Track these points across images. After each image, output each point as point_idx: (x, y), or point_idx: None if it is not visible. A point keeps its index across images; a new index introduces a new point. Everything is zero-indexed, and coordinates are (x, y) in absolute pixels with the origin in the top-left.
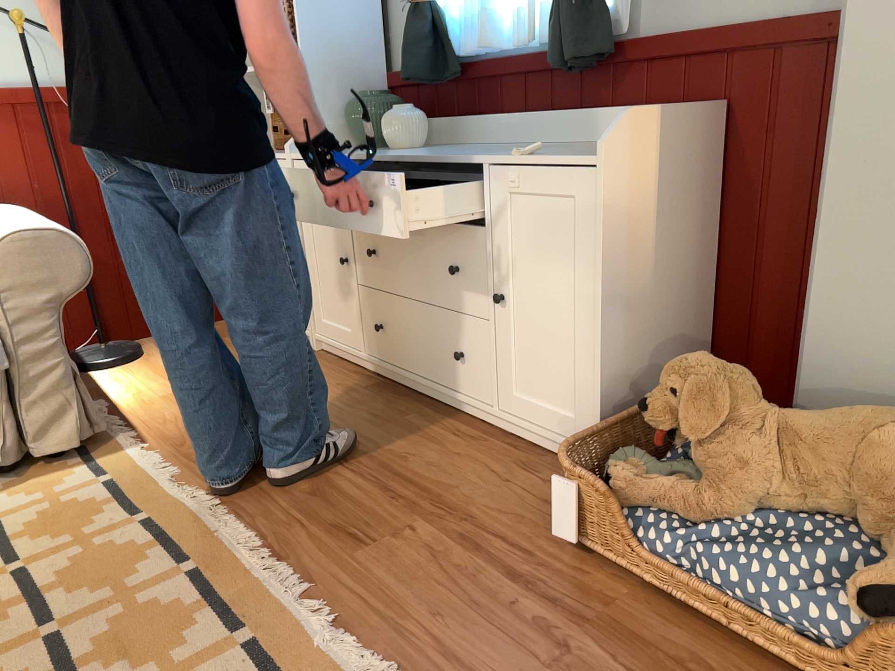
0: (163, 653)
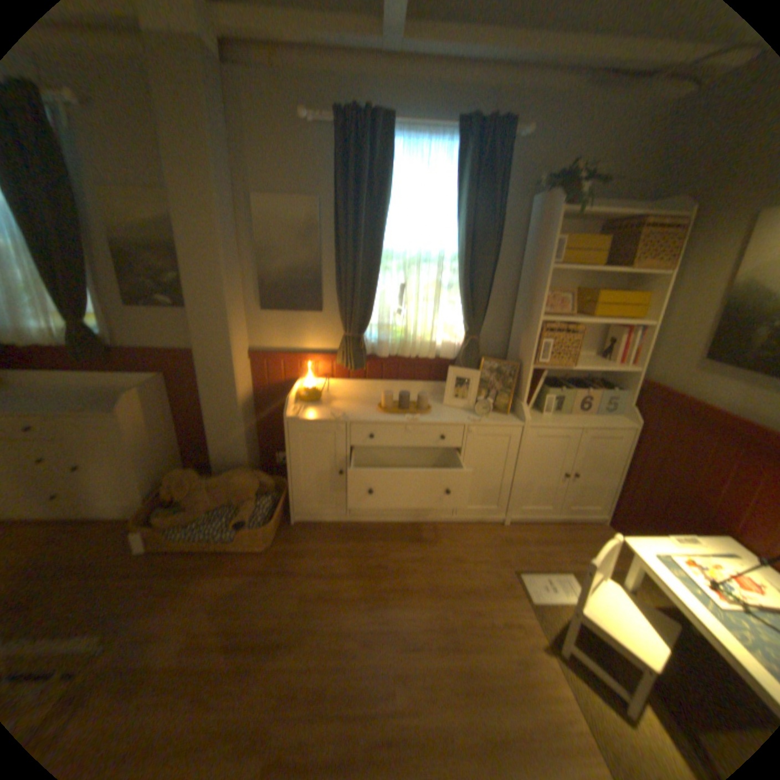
0: None
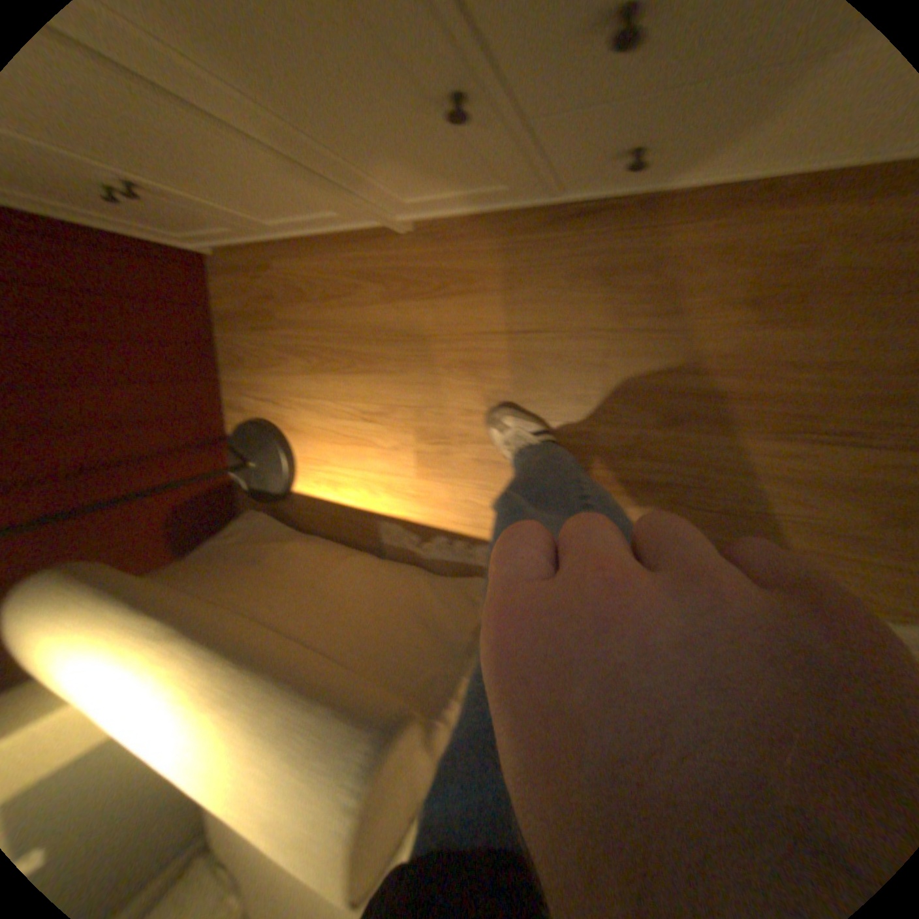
0: None
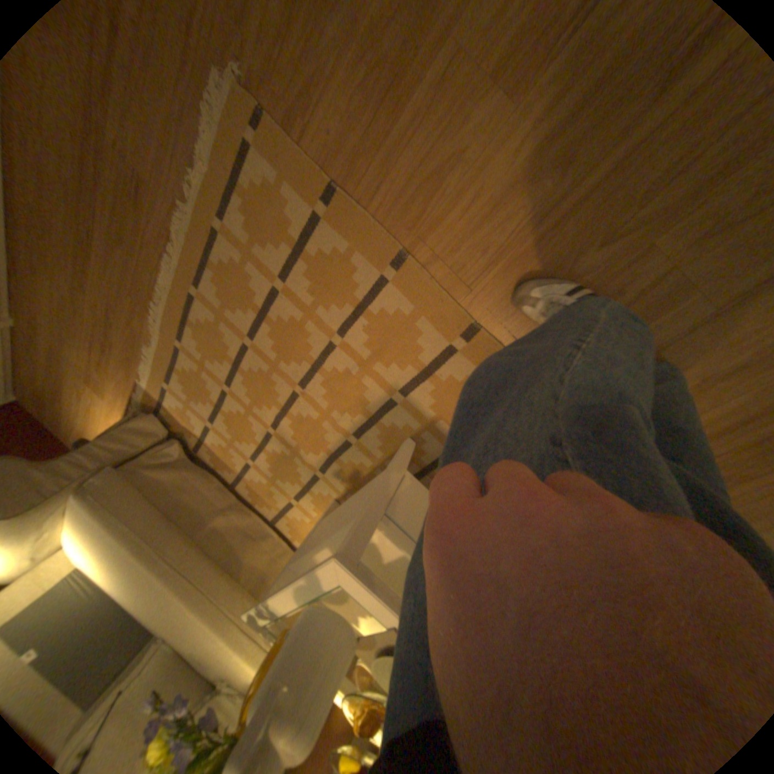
0: (235, 266)
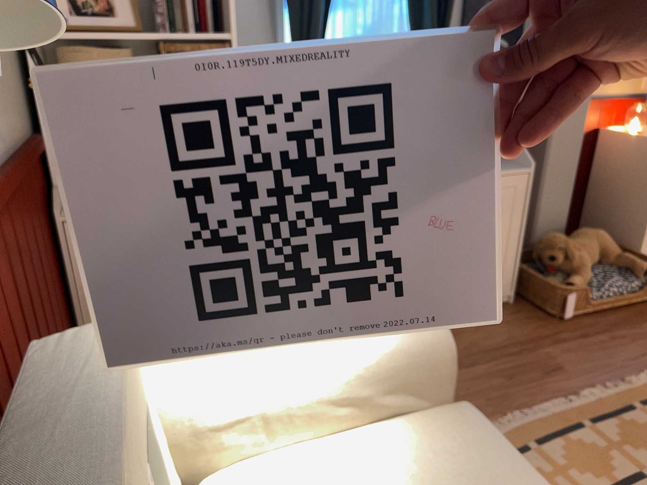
0: None
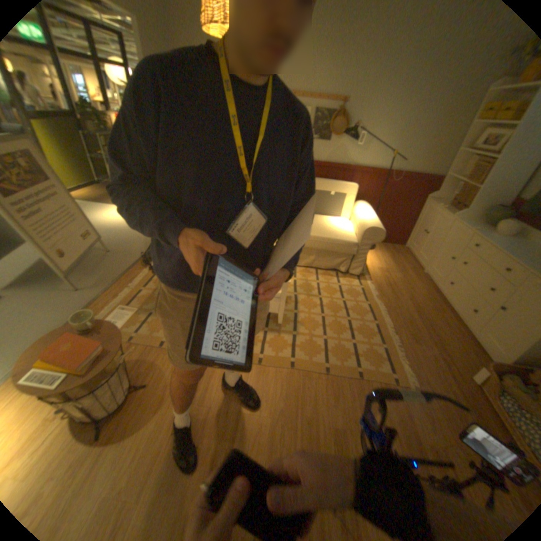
0: (368, 339)
